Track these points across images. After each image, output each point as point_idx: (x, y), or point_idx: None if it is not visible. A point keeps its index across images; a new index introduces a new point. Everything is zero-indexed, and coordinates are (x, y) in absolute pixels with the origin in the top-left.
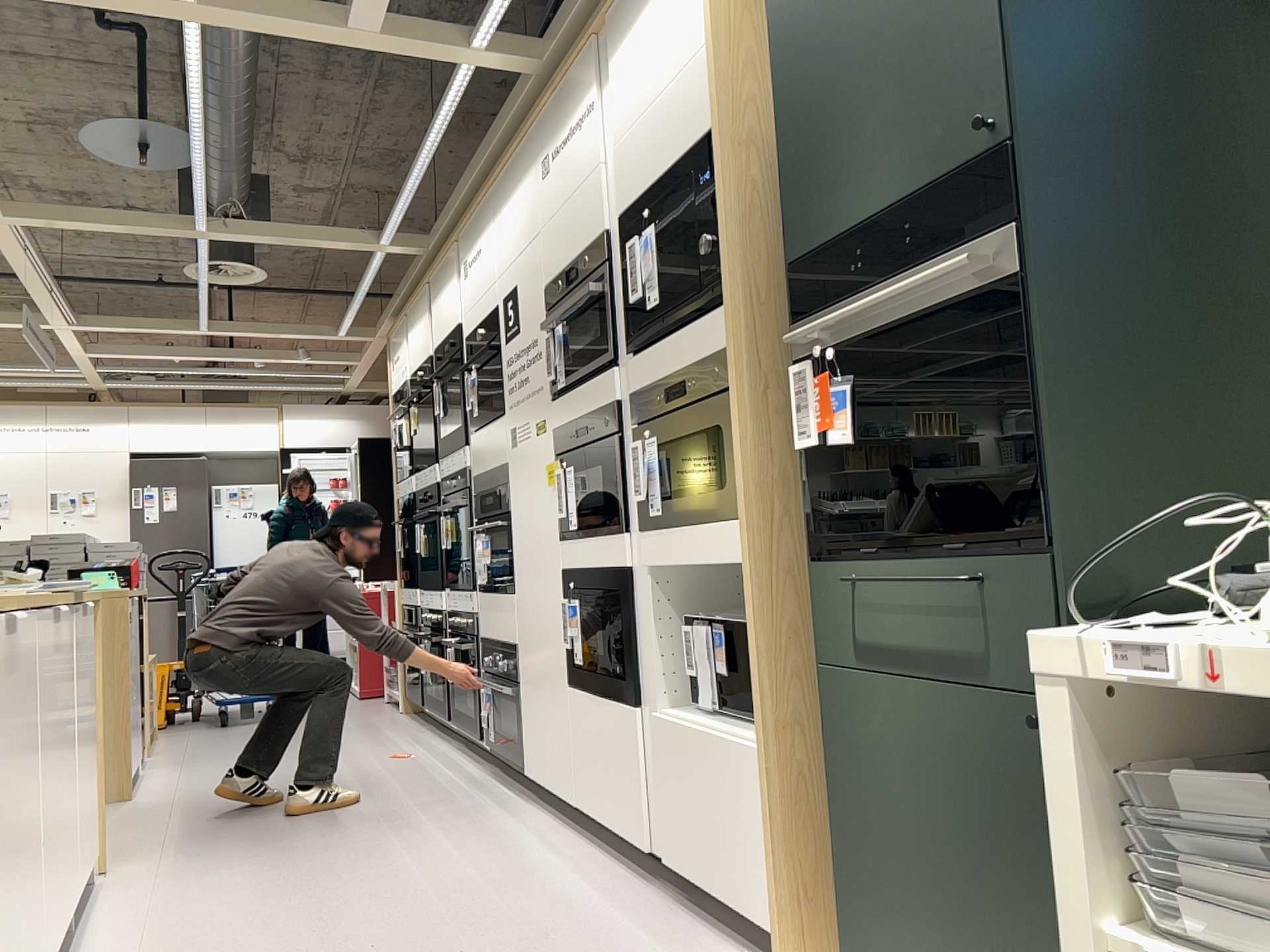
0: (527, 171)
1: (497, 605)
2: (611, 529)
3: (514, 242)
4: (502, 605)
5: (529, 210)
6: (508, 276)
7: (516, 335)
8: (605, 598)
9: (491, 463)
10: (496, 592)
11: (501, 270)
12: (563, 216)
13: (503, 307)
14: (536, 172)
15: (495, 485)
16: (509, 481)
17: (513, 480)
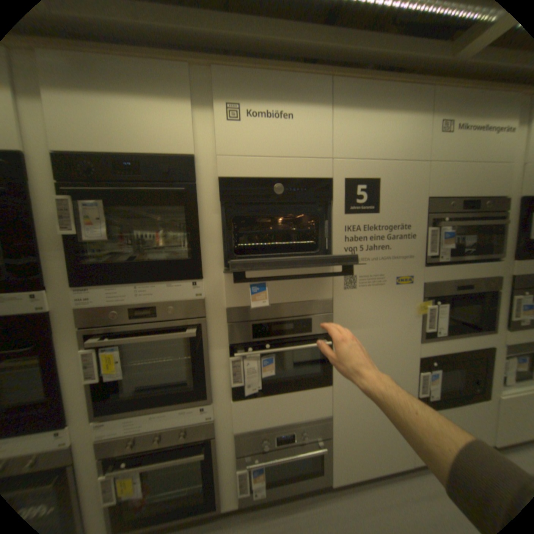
0: (416, 109)
1: (288, 400)
2: (482, 332)
3: (381, 146)
4: (302, 398)
5: (415, 138)
6: (362, 165)
7: (371, 213)
8: (470, 363)
9: (291, 298)
10: (287, 391)
11: (346, 155)
12: (466, 167)
13: (346, 185)
14: (432, 120)
15: (300, 315)
16: (335, 311)
17: (344, 311)
